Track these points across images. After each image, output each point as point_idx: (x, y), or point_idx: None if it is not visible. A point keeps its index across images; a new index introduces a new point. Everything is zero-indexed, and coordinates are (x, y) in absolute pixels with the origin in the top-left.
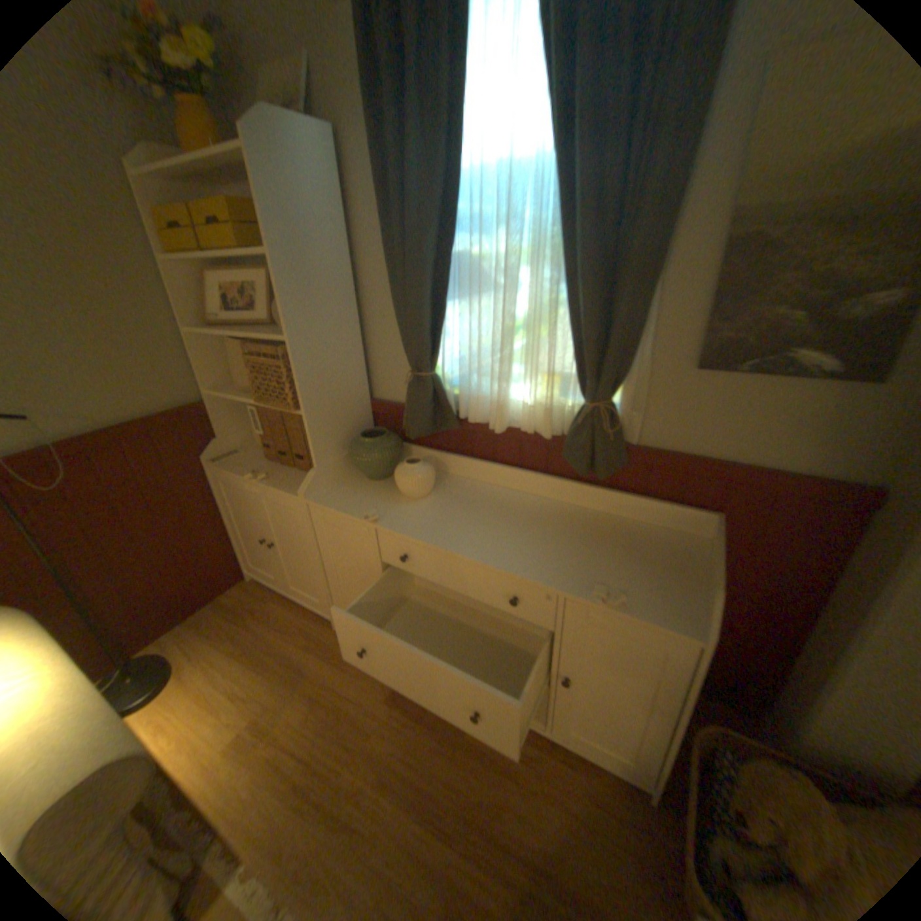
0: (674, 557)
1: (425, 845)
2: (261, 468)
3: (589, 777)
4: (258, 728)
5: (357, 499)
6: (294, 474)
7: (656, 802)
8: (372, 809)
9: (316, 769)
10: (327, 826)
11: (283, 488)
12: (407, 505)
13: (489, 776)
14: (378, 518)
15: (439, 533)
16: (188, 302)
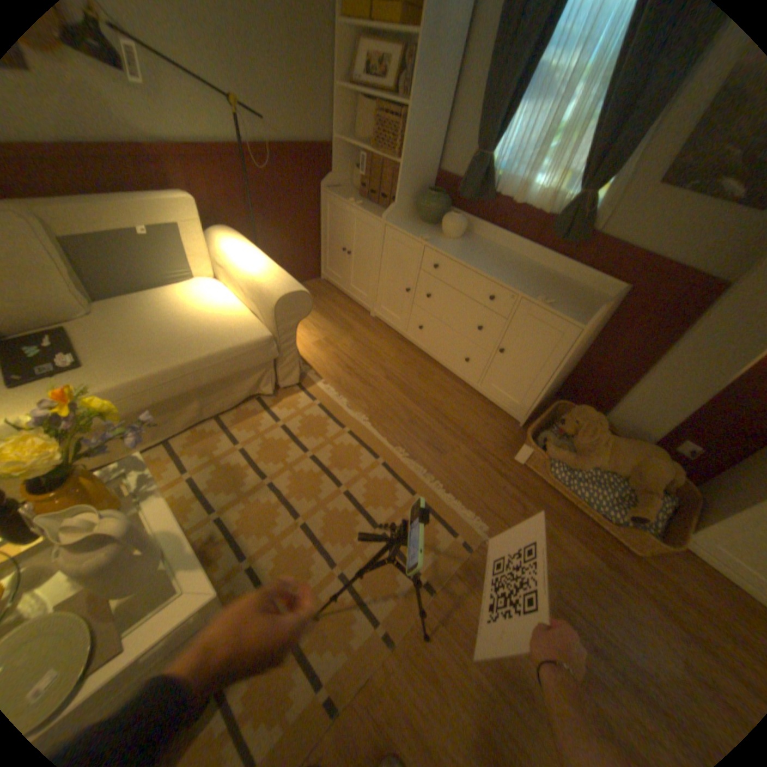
0: (590, 301)
1: (405, 402)
2: (357, 201)
3: (492, 409)
4: (329, 342)
5: (415, 230)
6: (377, 209)
7: (522, 425)
8: (383, 384)
9: (357, 364)
10: (361, 382)
11: (371, 214)
12: (444, 240)
13: (441, 393)
14: (428, 240)
15: (461, 256)
16: (344, 64)
